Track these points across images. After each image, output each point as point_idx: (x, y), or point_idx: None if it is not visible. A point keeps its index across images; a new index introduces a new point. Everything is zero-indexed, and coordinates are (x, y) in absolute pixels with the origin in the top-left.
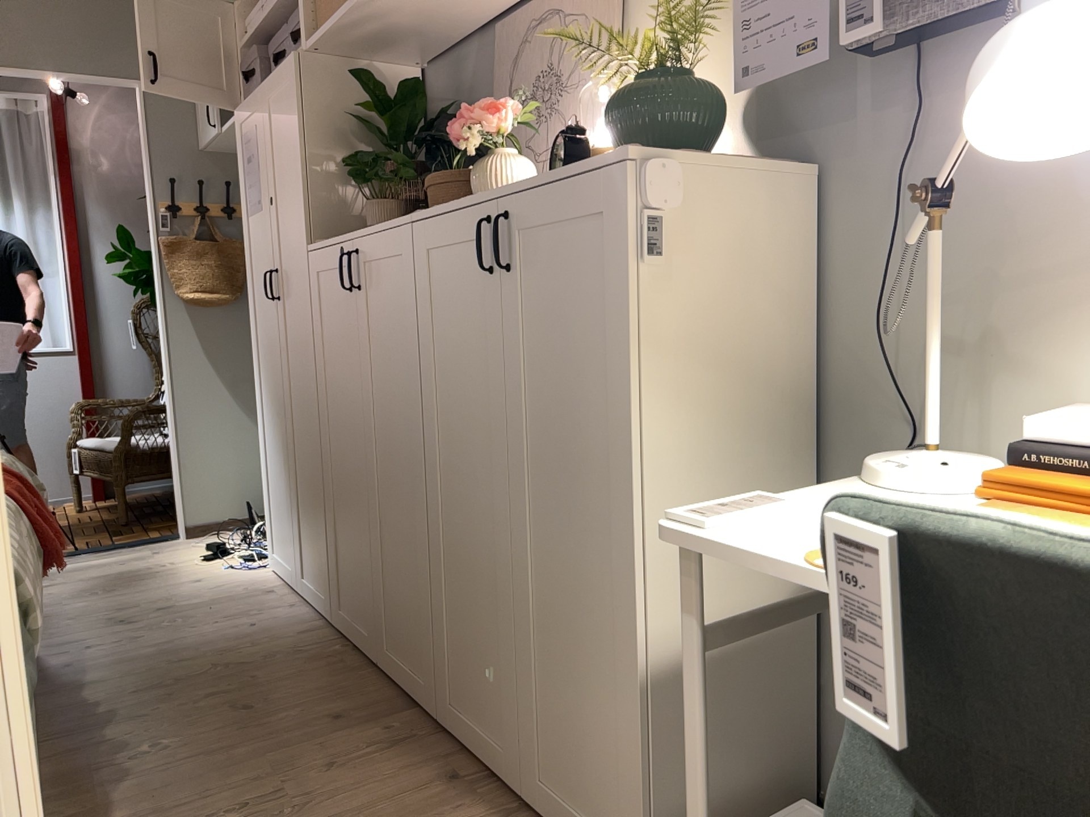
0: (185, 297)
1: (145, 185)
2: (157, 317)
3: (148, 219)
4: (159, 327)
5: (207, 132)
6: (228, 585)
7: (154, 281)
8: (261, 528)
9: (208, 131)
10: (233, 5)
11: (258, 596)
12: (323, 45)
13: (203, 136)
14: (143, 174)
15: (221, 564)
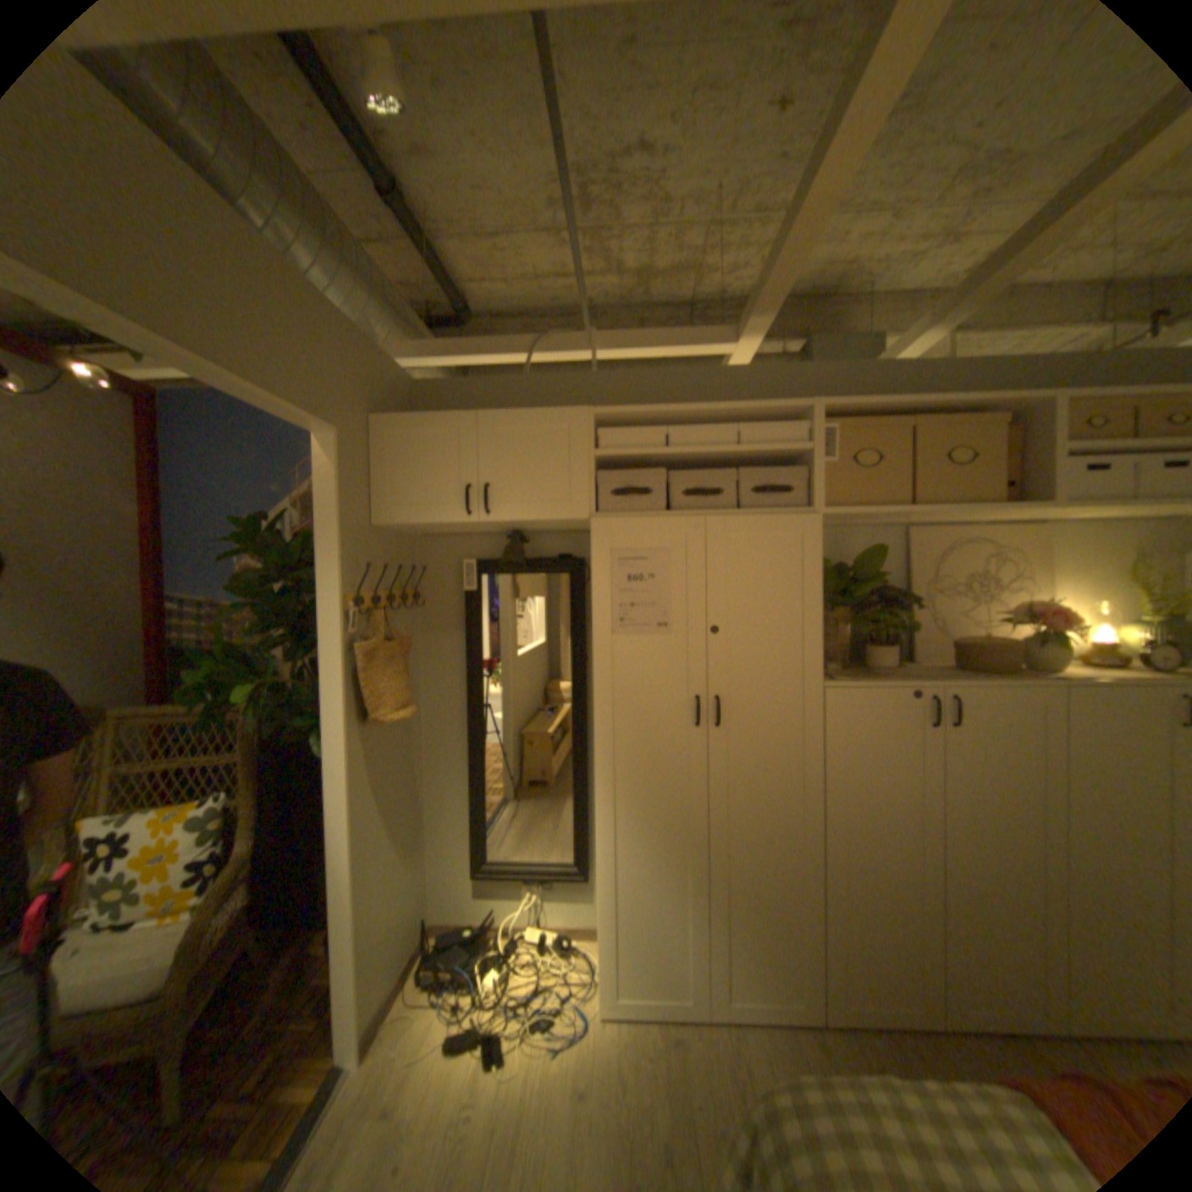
0: (389, 721)
1: (319, 570)
2: (326, 755)
3: (321, 617)
4: (326, 771)
5: (428, 514)
6: (625, 1073)
7: (321, 705)
8: (469, 985)
9: (436, 514)
10: (592, 412)
11: (683, 1057)
12: (835, 516)
13: (407, 515)
14: (319, 554)
15: (530, 1060)
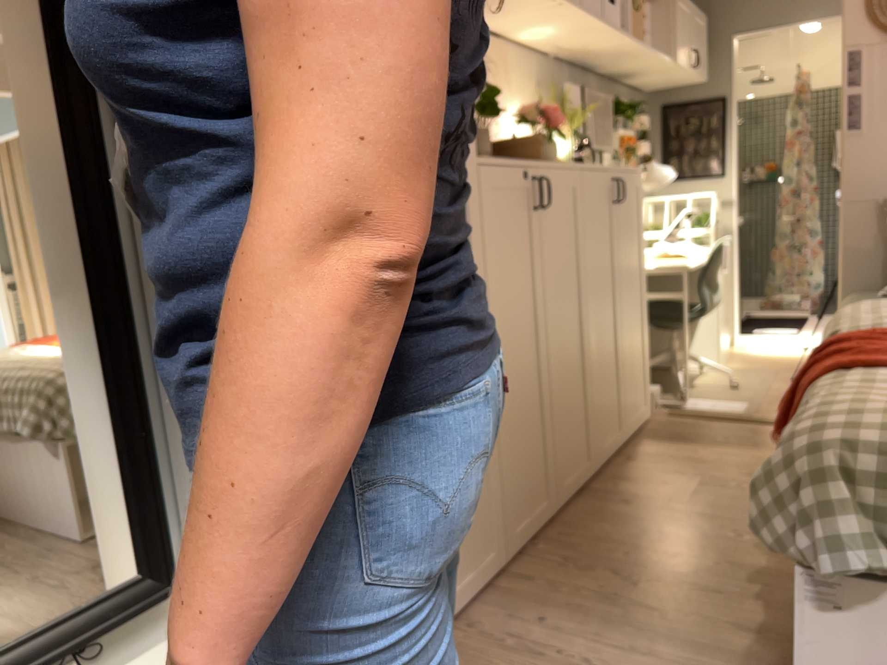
0: None
1: None
2: None
3: None
4: None
5: None
6: None
7: None
8: None
9: None
10: None
11: None
12: None
13: None
14: None
15: None
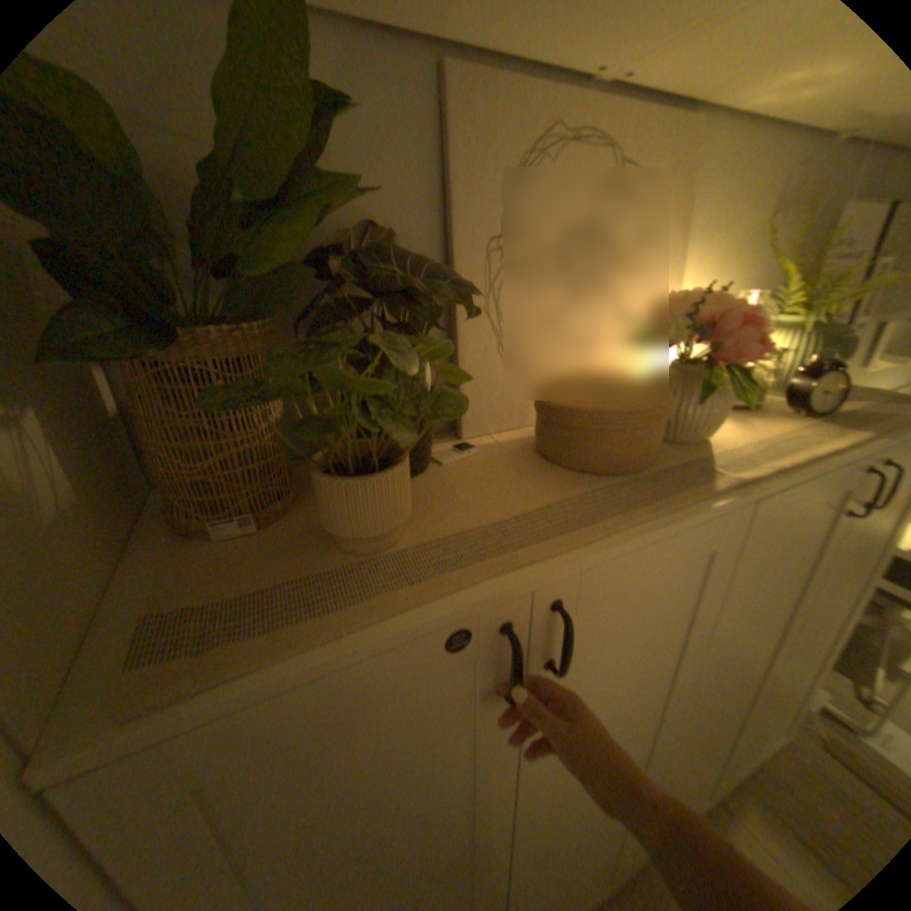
0: None
1: None
2: None
3: None
4: None
5: None
6: None
7: None
8: None
9: None
10: None
11: None
12: None
13: None
14: None
15: None
